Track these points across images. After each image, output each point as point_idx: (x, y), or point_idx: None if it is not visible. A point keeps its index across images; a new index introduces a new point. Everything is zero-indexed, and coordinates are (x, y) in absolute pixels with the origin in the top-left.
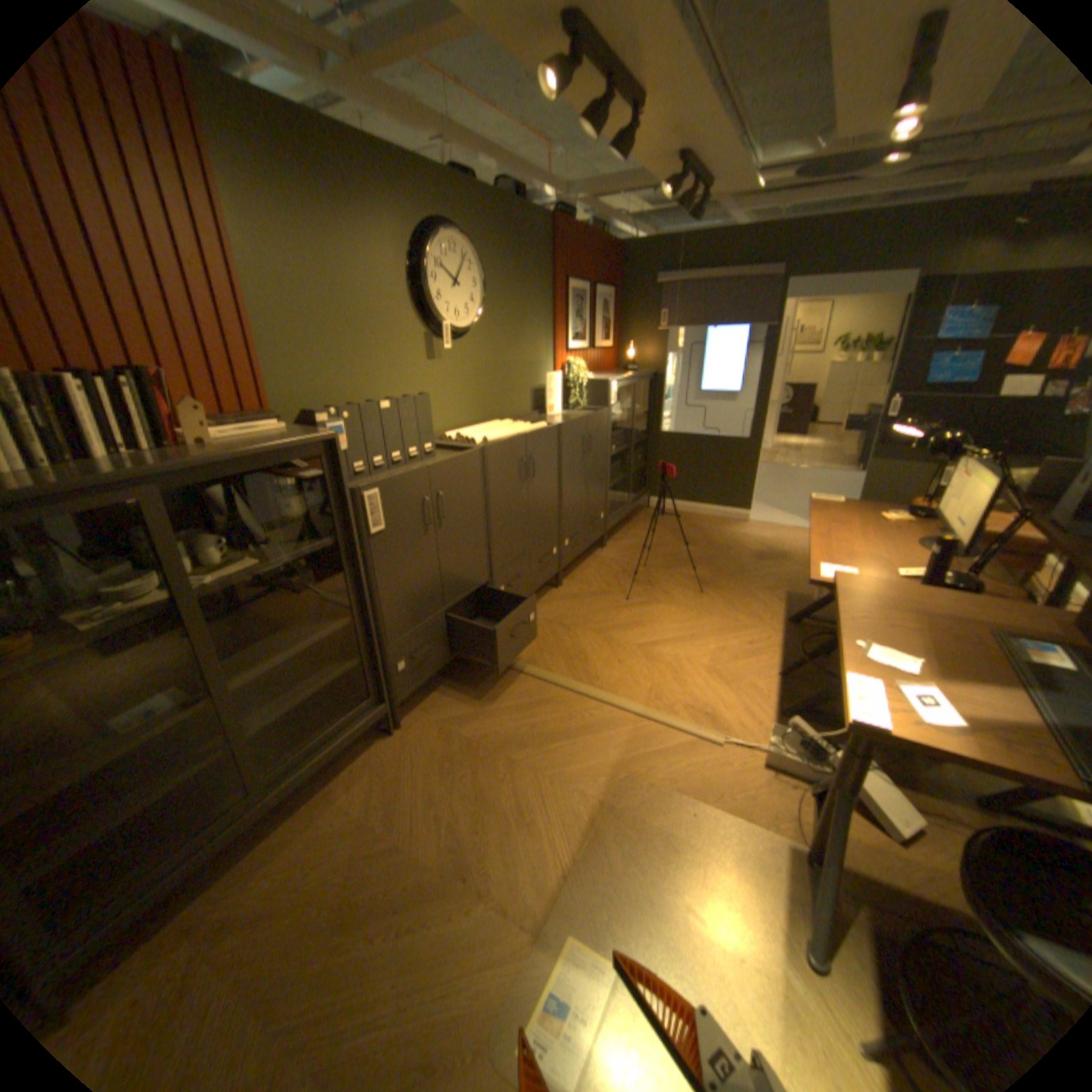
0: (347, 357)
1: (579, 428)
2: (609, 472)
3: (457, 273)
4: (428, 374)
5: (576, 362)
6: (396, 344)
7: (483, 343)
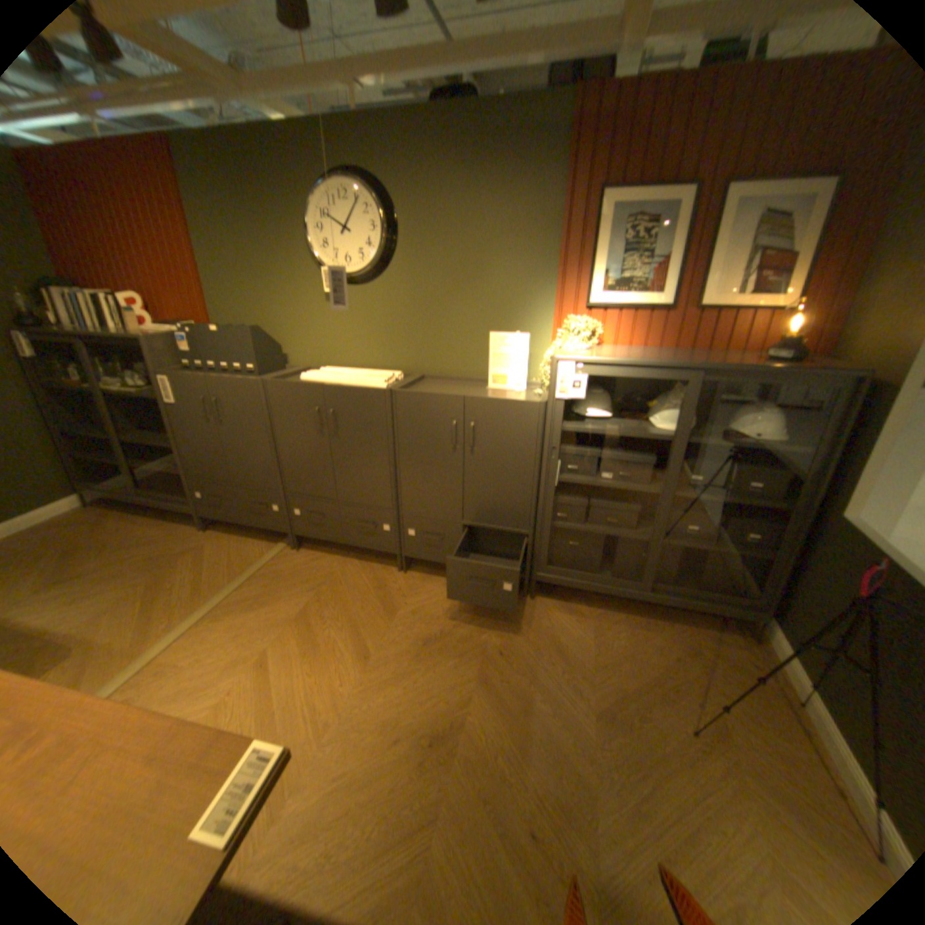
0: (255, 295)
1: (440, 407)
2: (547, 501)
3: (347, 219)
4: (326, 313)
5: (571, 324)
6: (294, 287)
7: (400, 288)
